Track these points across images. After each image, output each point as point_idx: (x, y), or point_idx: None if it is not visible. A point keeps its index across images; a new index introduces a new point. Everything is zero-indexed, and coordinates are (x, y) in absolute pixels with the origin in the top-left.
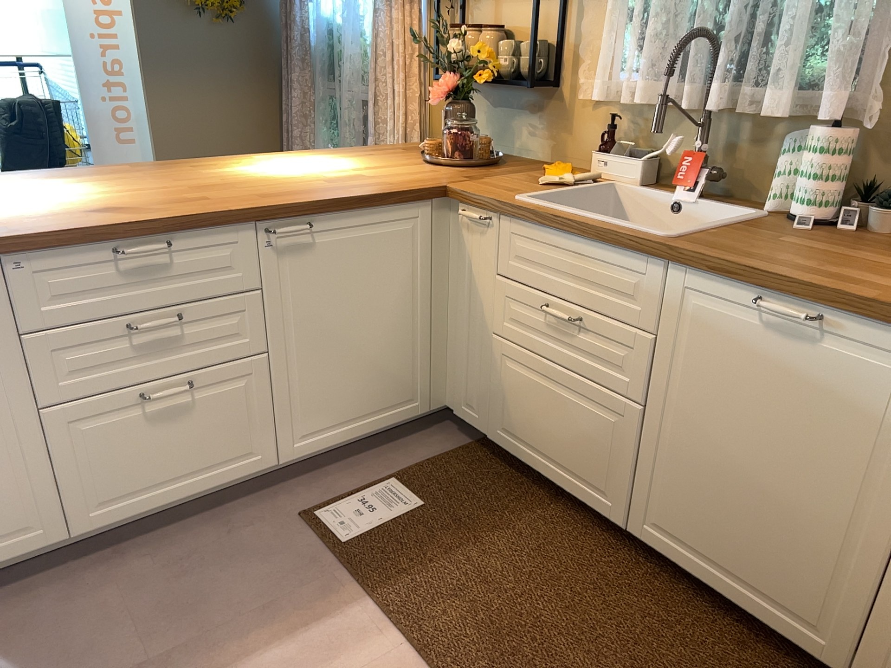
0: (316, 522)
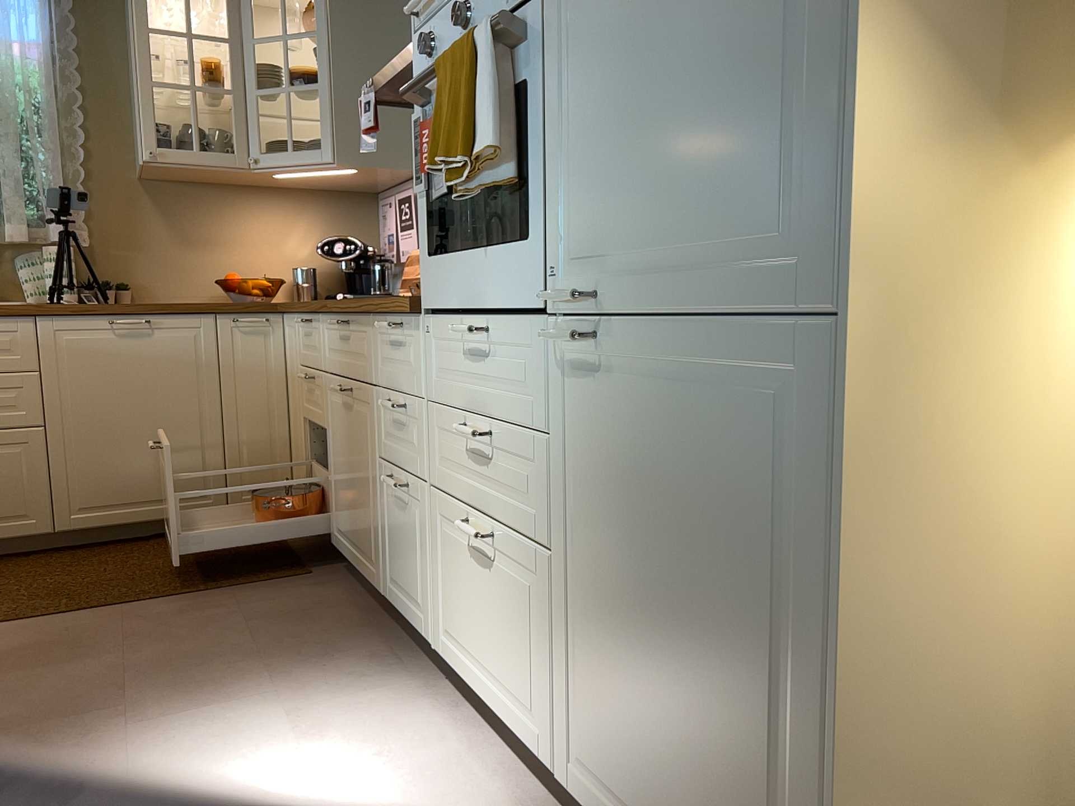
0: None
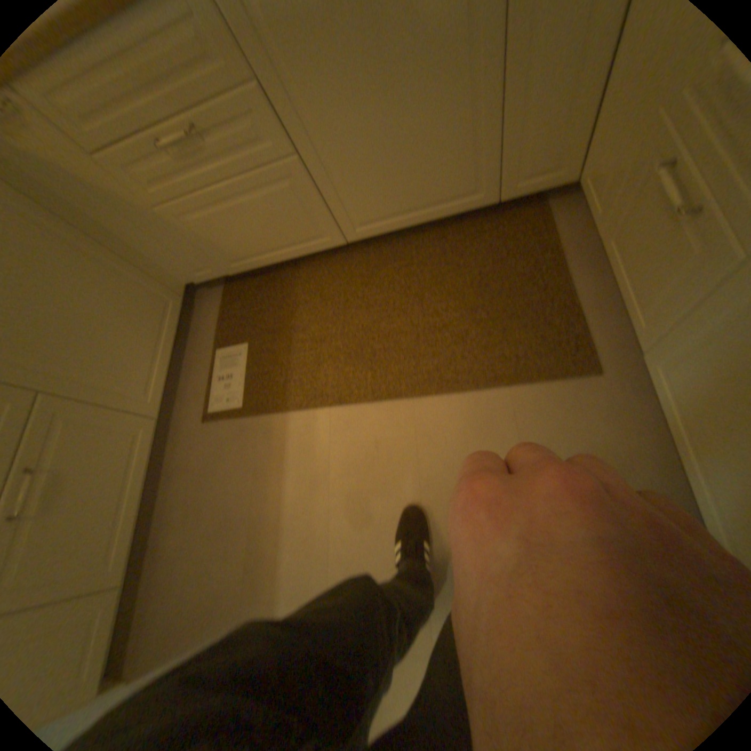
0: (217, 417)
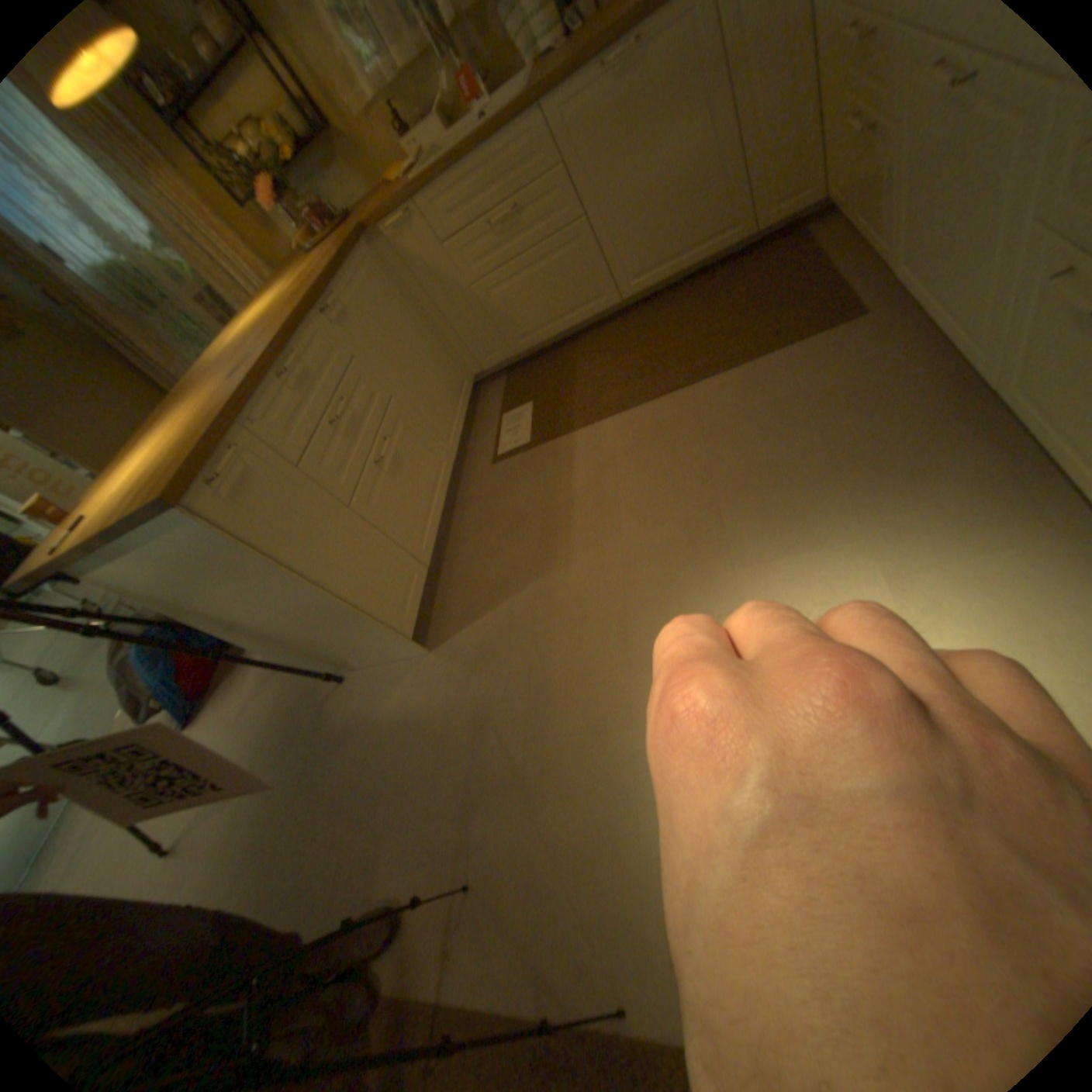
0: (506, 454)
